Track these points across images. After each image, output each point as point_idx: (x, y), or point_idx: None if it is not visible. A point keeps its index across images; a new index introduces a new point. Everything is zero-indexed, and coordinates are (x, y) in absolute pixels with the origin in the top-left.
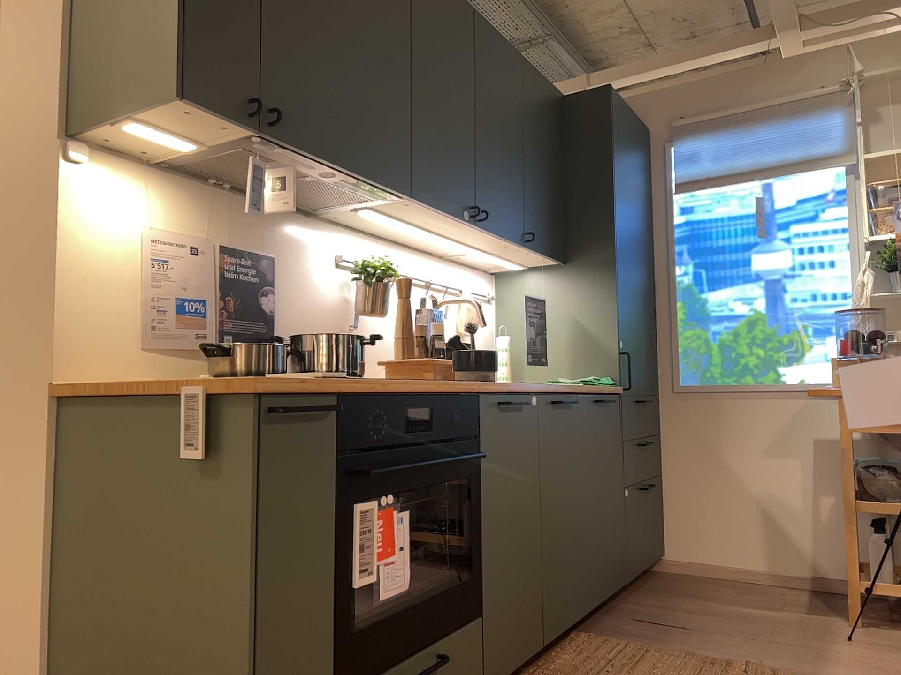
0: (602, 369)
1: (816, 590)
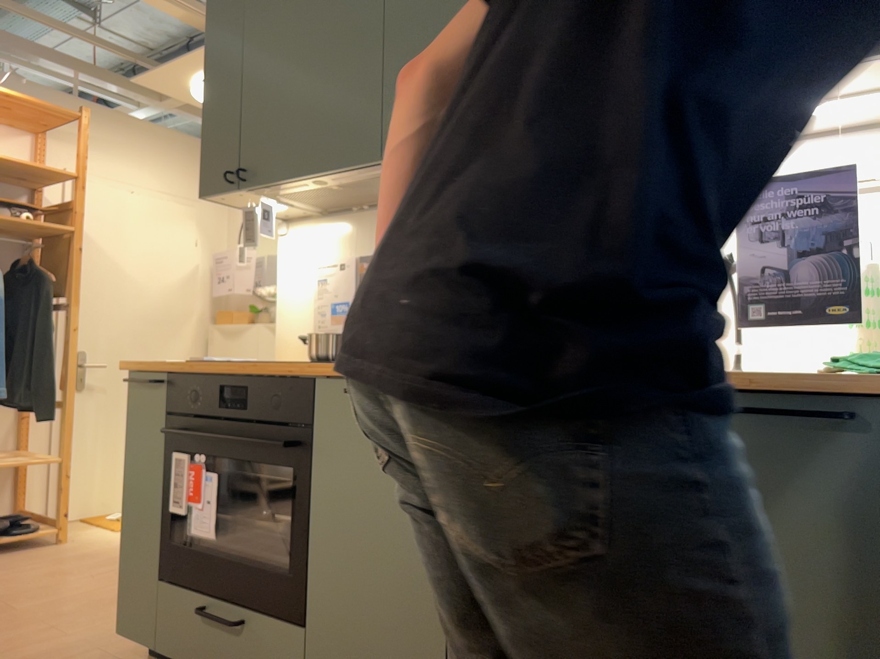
0: None
1: None
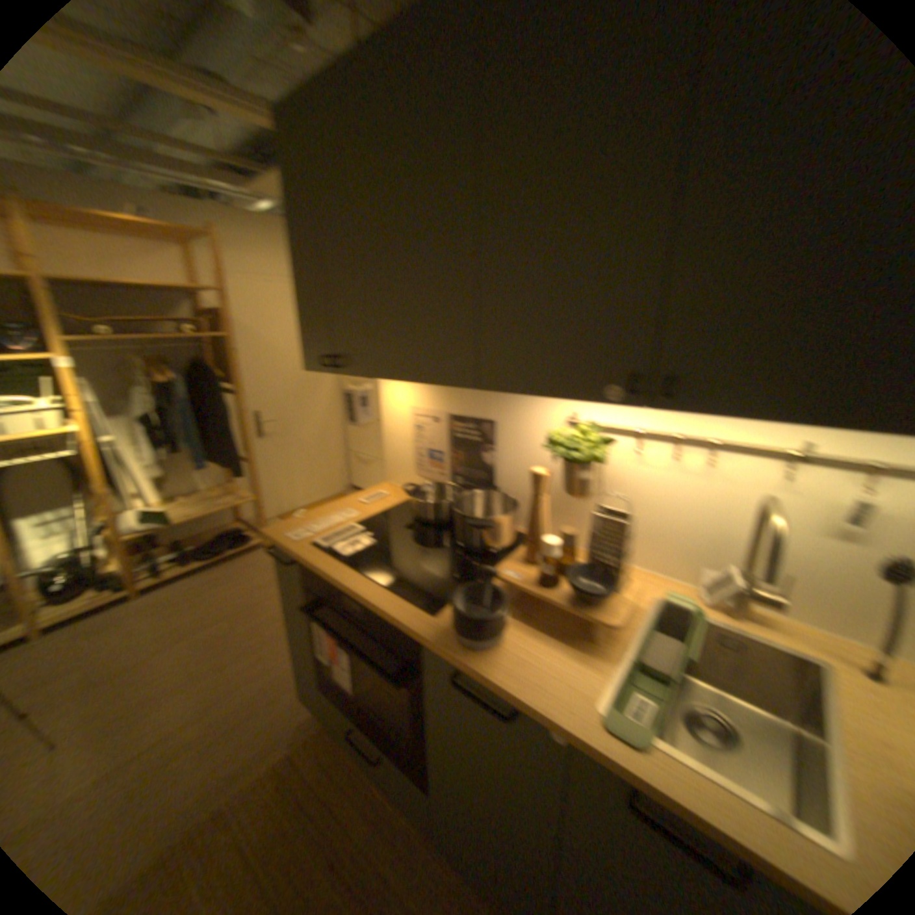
0: None
1: None
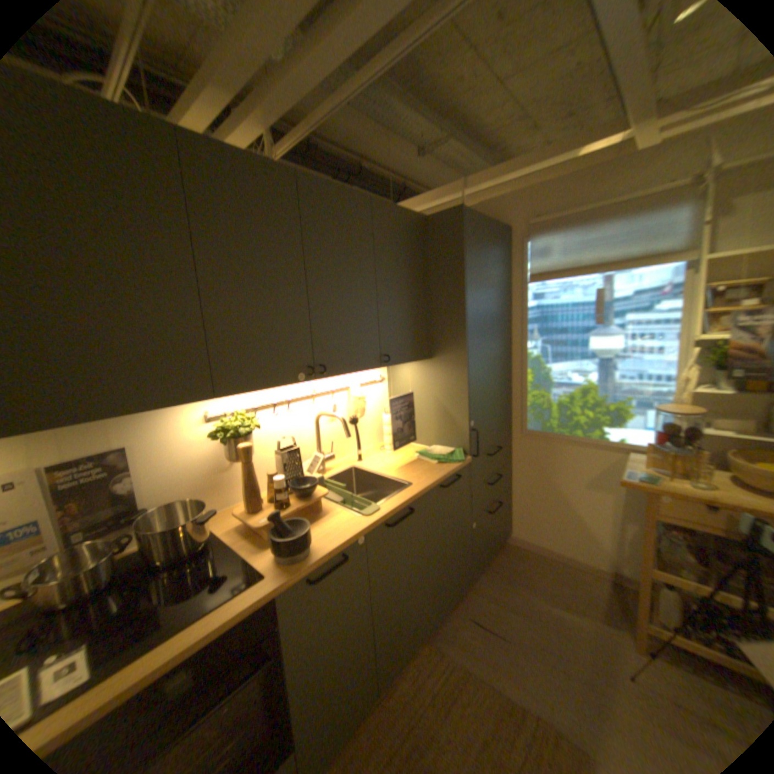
0: (457, 441)
1: (617, 585)
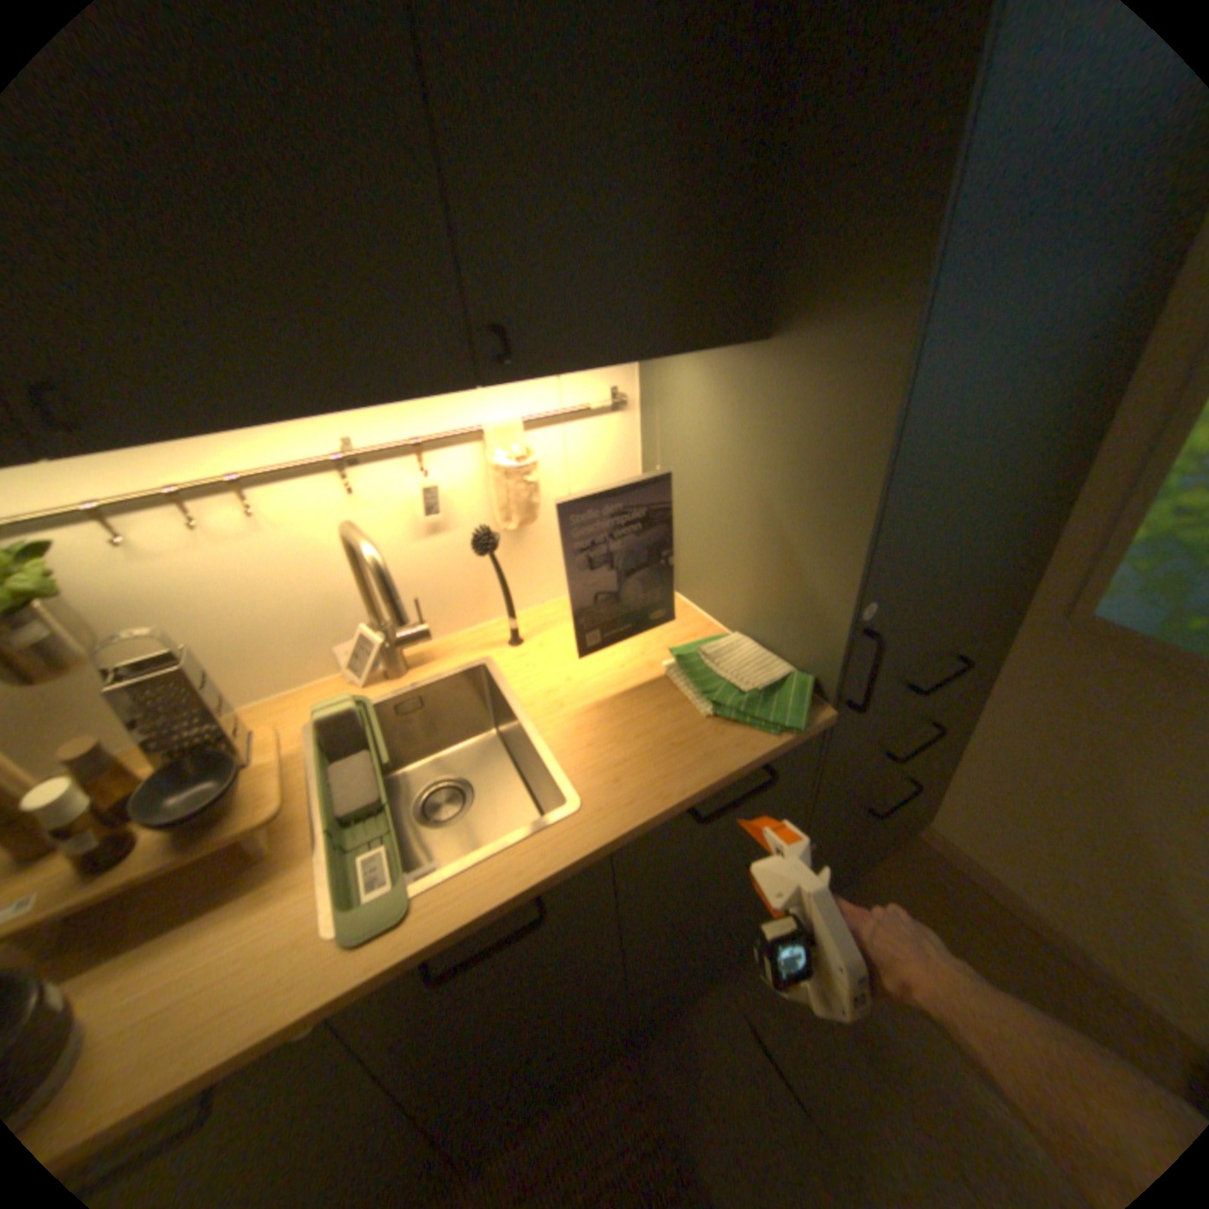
0: (806, 647)
1: None
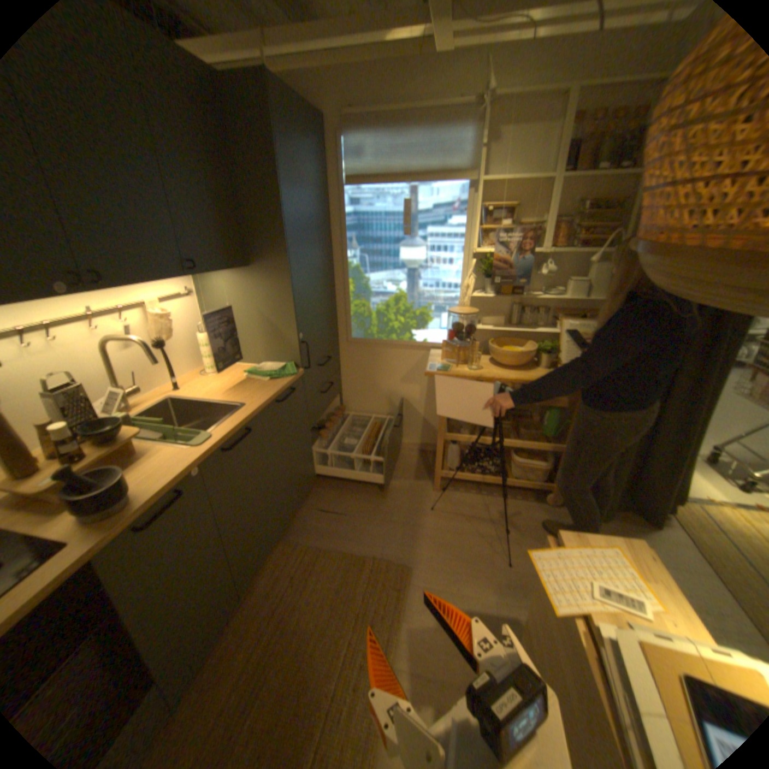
0: (287, 355)
1: (420, 450)
